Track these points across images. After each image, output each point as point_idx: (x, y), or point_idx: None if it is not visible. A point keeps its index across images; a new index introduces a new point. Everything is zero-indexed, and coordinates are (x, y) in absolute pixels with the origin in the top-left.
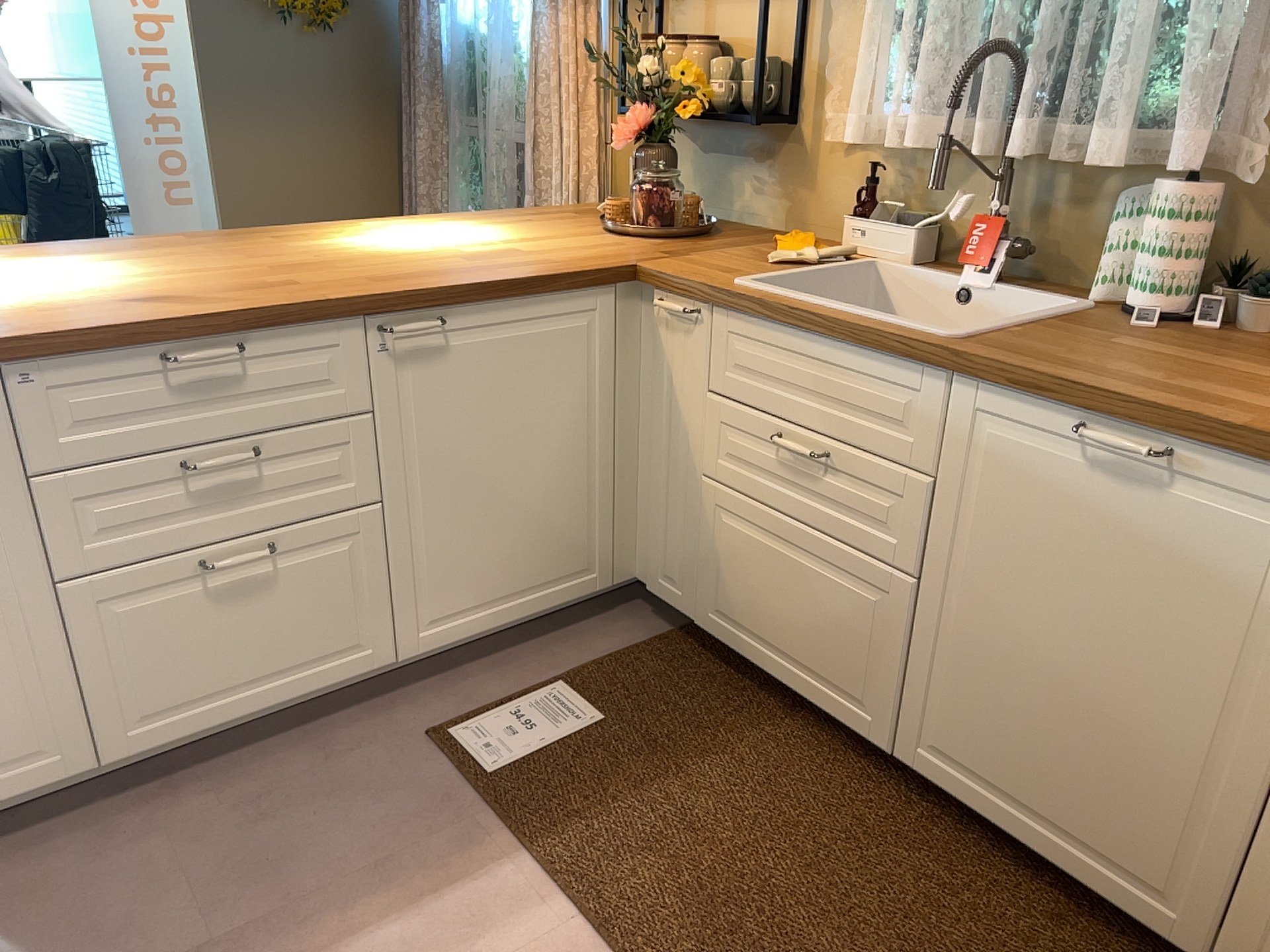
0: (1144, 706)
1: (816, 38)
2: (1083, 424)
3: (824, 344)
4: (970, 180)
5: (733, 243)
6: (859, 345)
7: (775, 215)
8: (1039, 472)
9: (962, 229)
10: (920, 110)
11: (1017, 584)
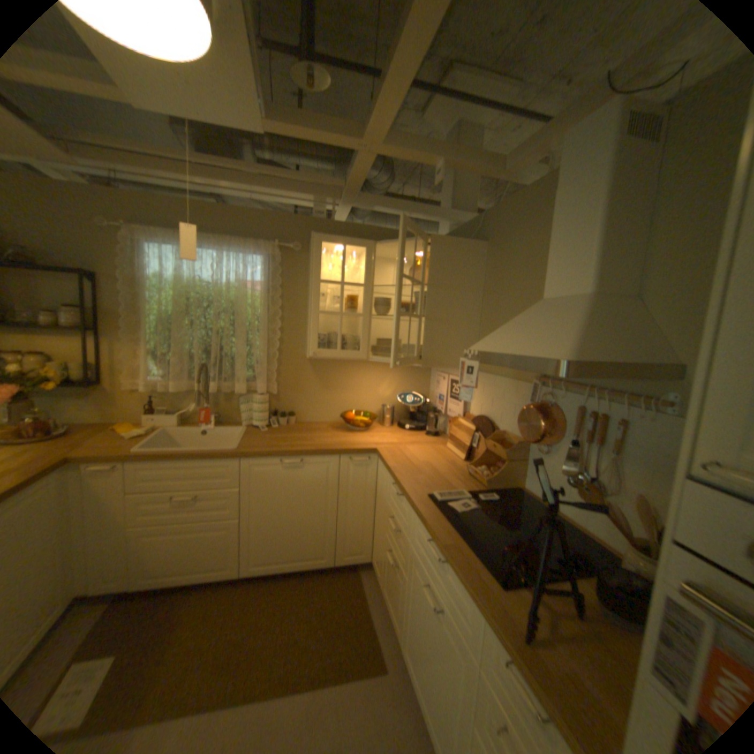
0: (309, 517)
1: (108, 353)
2: (281, 459)
3: (188, 462)
4: (190, 397)
5: (91, 434)
6: (203, 458)
7: (94, 417)
8: (271, 474)
9: (190, 411)
10: (174, 379)
11: (271, 505)
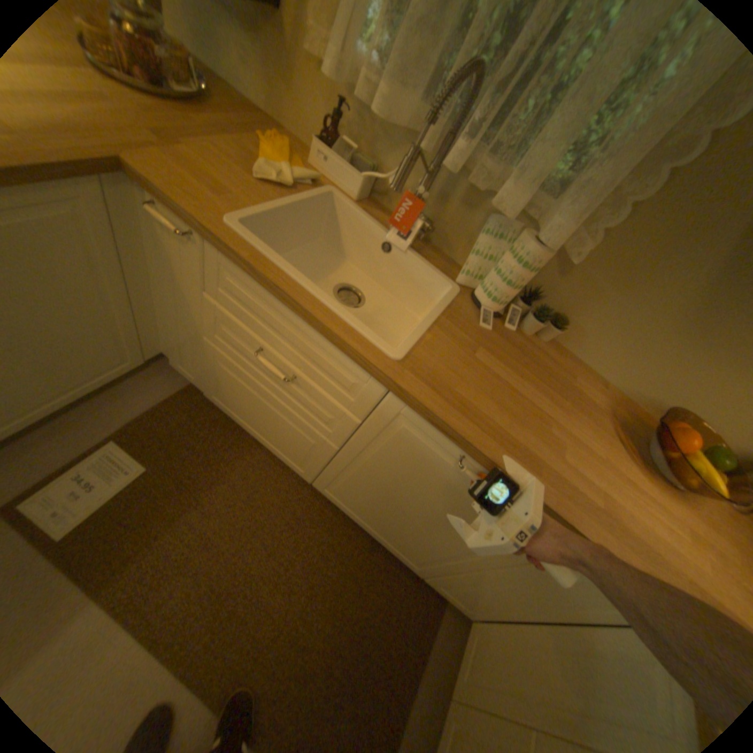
0: (437, 536)
1: None
2: (467, 458)
3: (301, 320)
4: None
5: (222, 127)
6: (328, 335)
7: (258, 93)
8: (428, 457)
9: None
10: (394, 78)
11: (394, 480)
